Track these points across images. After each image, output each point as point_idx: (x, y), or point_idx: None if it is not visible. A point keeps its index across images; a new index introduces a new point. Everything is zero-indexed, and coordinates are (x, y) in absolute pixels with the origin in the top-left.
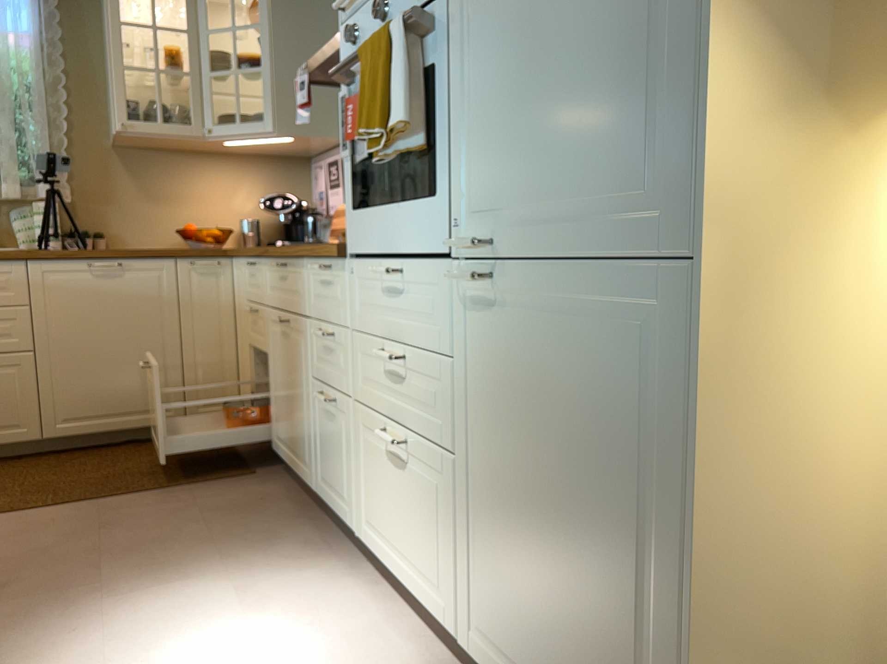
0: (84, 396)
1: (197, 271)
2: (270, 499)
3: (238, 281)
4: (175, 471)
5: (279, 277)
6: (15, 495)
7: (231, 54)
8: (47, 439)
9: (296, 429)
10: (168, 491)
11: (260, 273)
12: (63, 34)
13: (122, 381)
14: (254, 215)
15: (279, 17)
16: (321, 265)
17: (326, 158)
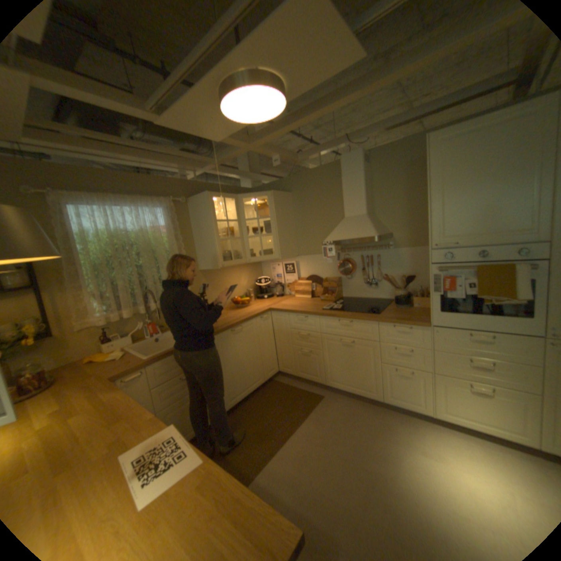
0: (236, 387)
1: (262, 320)
2: (351, 407)
3: (281, 321)
4: (293, 407)
5: (340, 325)
6: (254, 446)
7: (247, 227)
8: (226, 412)
9: (360, 380)
10: (309, 418)
11: (313, 321)
12: (175, 225)
13: (246, 375)
14: (247, 287)
15: (276, 214)
16: (403, 327)
17: (283, 263)
